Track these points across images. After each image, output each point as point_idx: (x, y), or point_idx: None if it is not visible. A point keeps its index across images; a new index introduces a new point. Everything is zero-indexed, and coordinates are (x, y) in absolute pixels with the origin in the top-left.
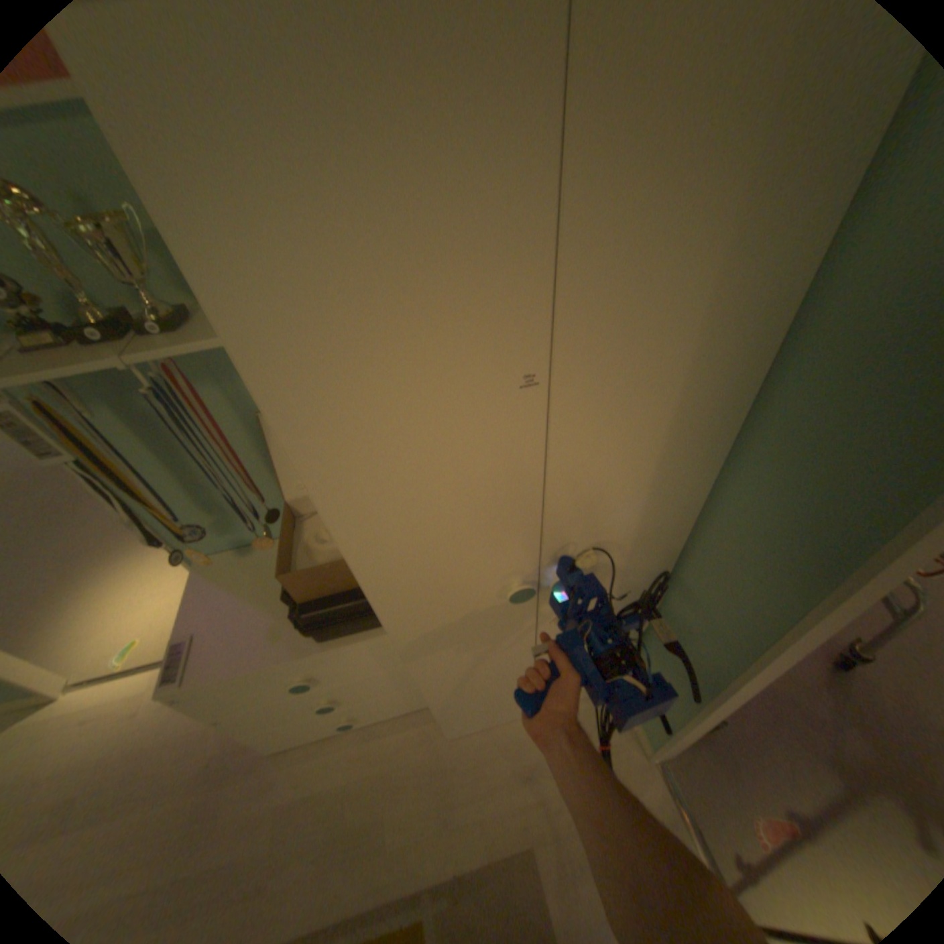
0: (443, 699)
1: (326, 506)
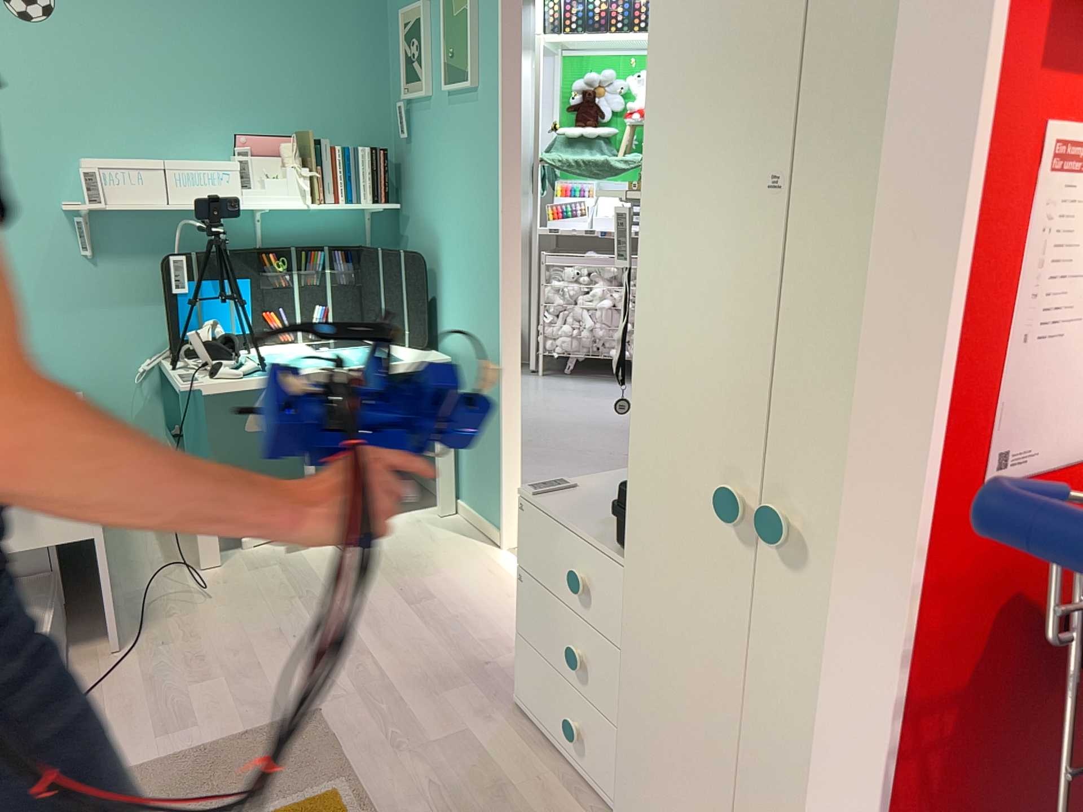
0: (634, 719)
1: (643, 252)
